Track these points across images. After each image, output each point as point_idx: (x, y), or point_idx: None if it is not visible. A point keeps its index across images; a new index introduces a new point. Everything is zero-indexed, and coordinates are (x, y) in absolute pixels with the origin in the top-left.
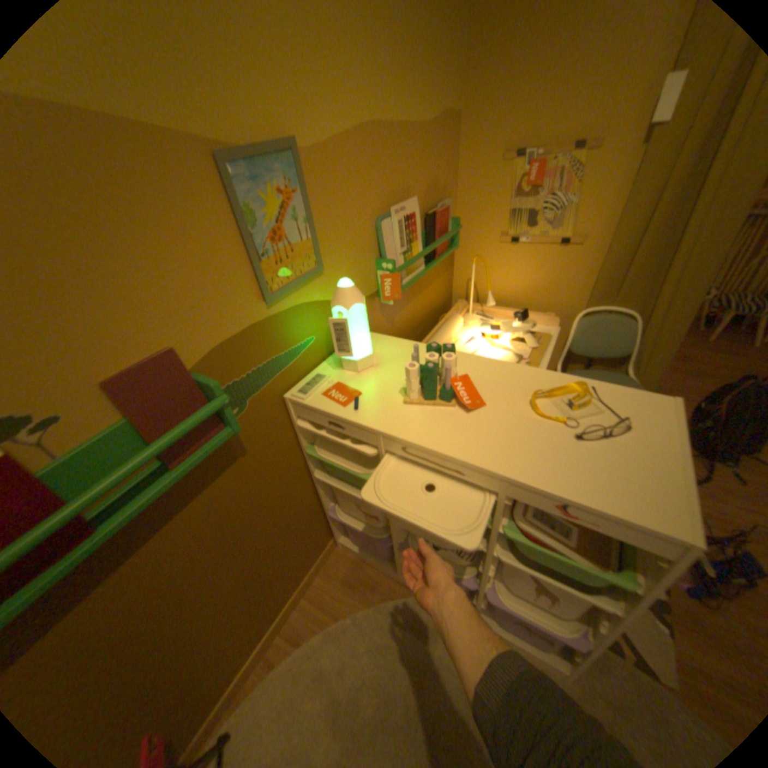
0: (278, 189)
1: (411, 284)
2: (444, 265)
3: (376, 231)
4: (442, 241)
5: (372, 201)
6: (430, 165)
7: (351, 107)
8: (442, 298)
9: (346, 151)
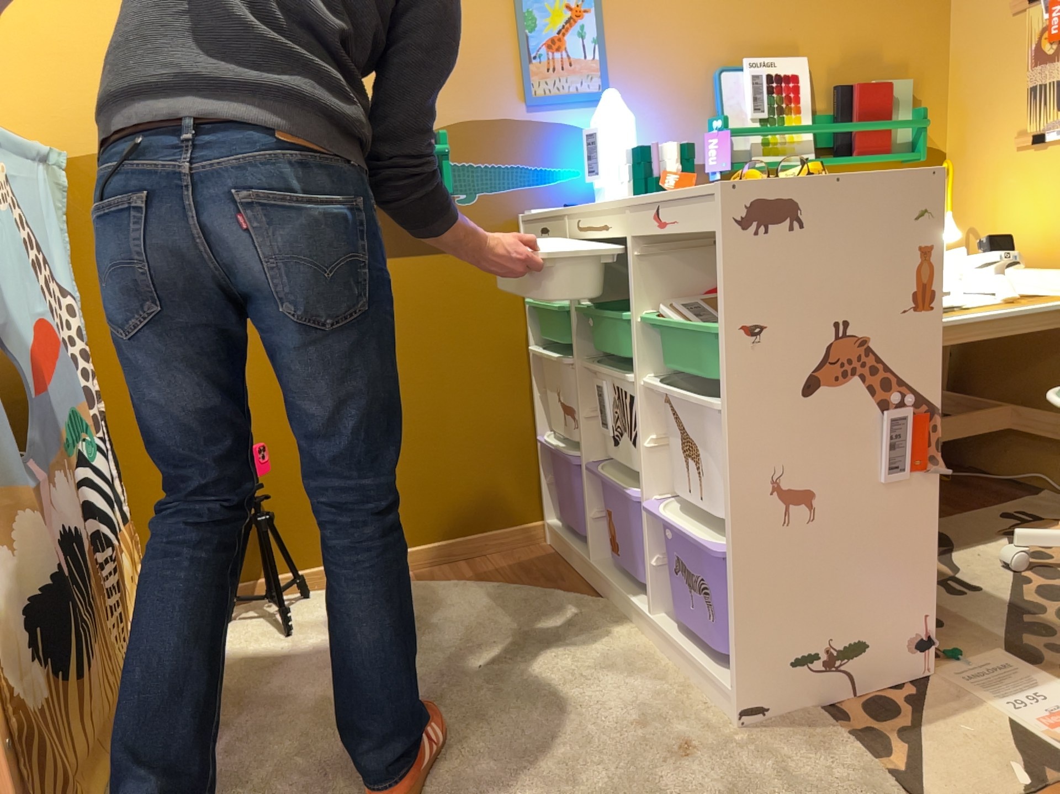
0: (567, 5)
1: (765, 164)
2: None
3: (714, 83)
4: (856, 125)
5: (709, 45)
6: (853, 26)
7: None
8: None
9: None
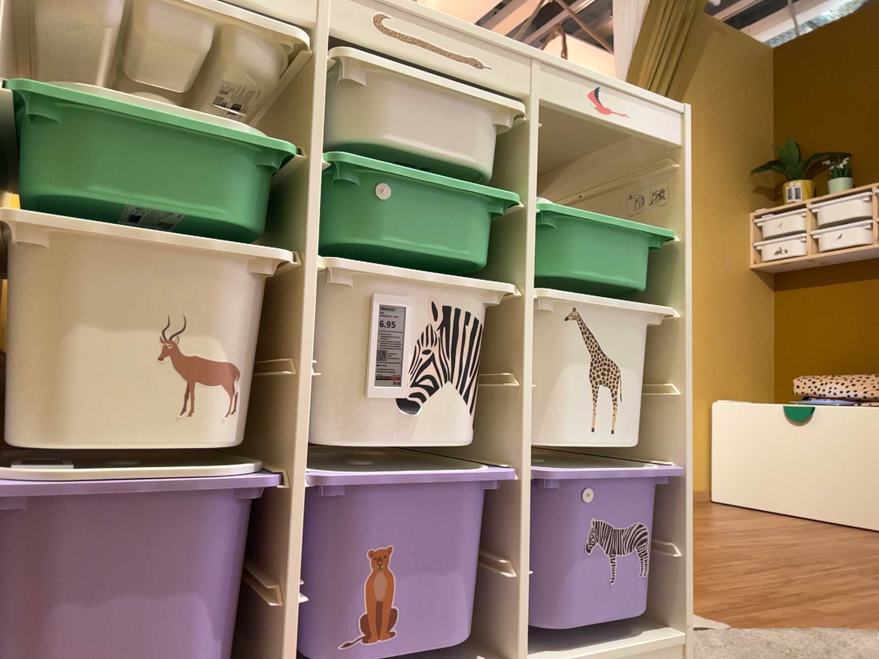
0: None
1: None
2: None
3: None
4: None
5: None
6: None
7: None
8: None
9: None
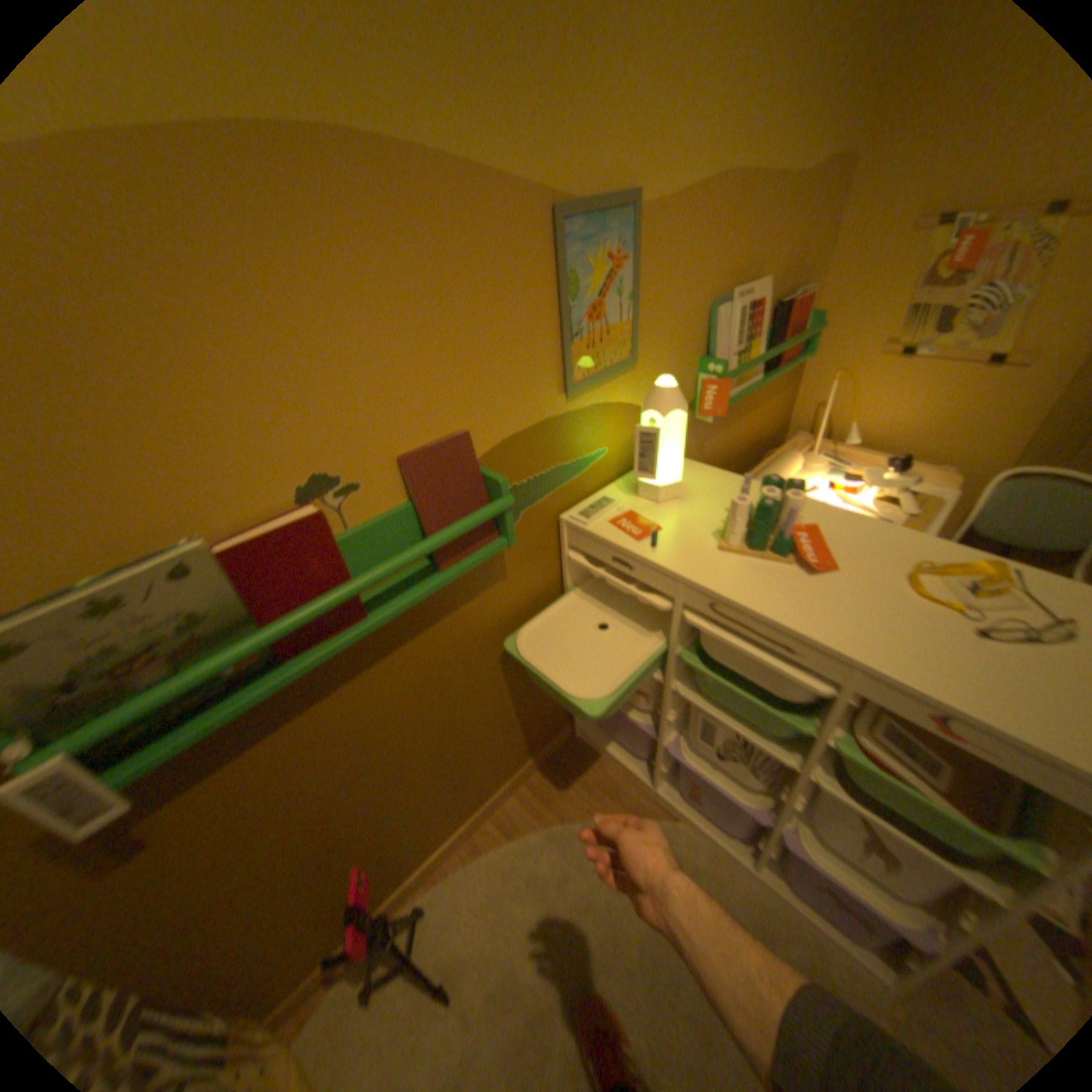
0: (609, 253)
1: (740, 398)
2: (788, 379)
3: (709, 318)
4: (795, 342)
5: (712, 277)
6: (799, 232)
7: (713, 149)
8: (774, 426)
9: (694, 208)
